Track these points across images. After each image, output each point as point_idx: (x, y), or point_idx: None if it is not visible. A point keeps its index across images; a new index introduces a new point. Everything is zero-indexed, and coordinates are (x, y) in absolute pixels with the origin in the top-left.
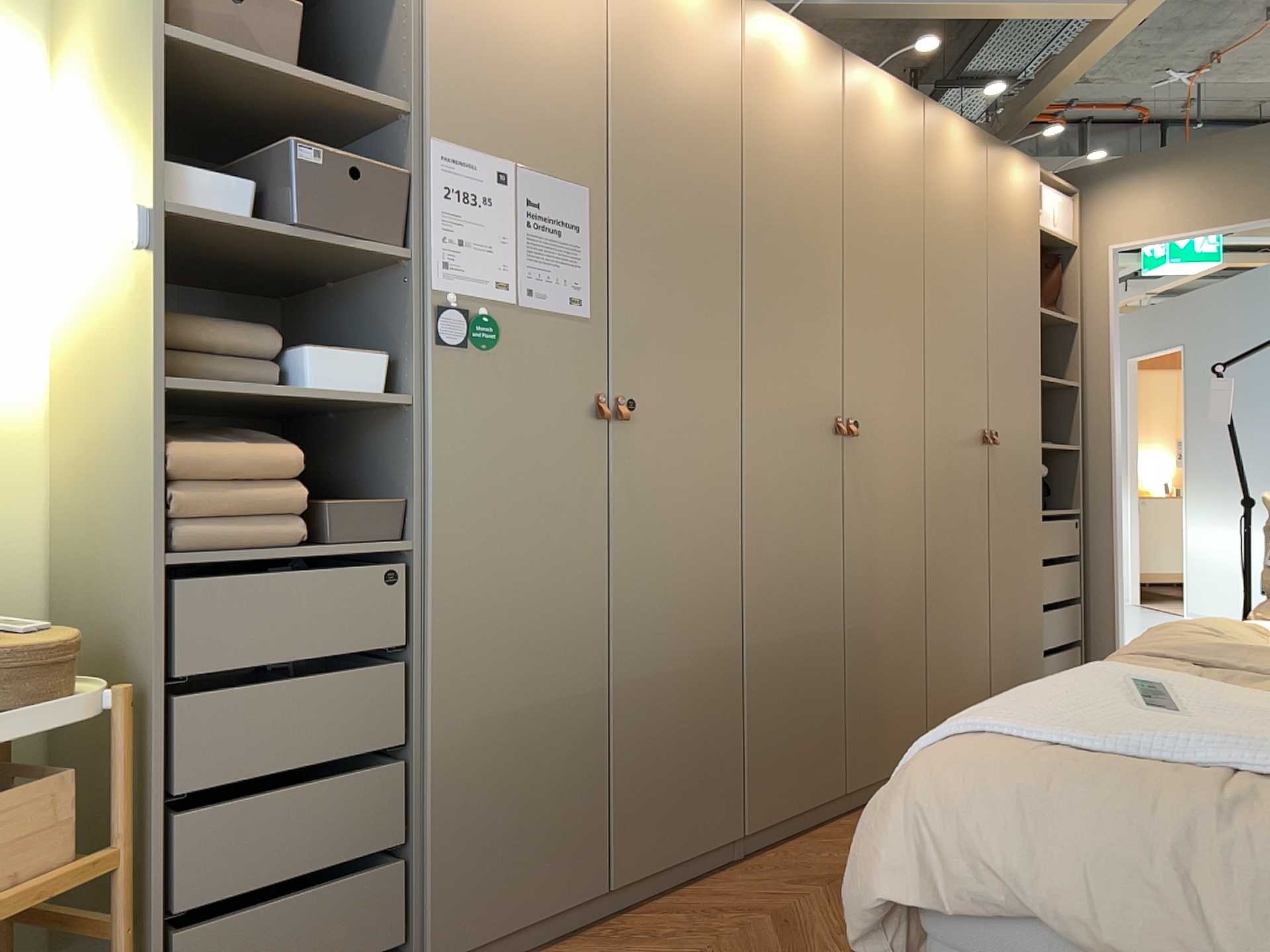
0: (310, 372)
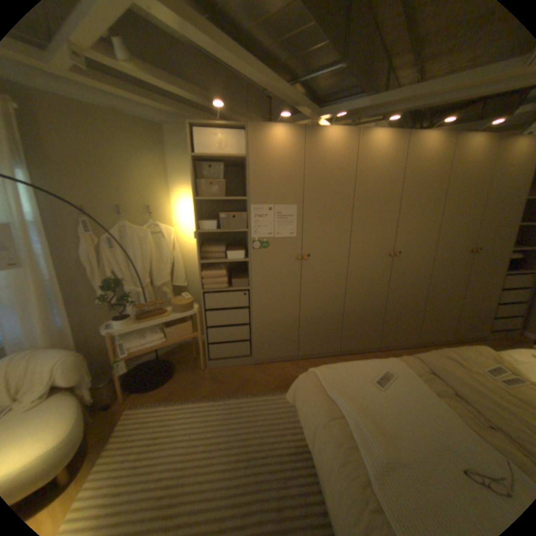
0: (229, 256)
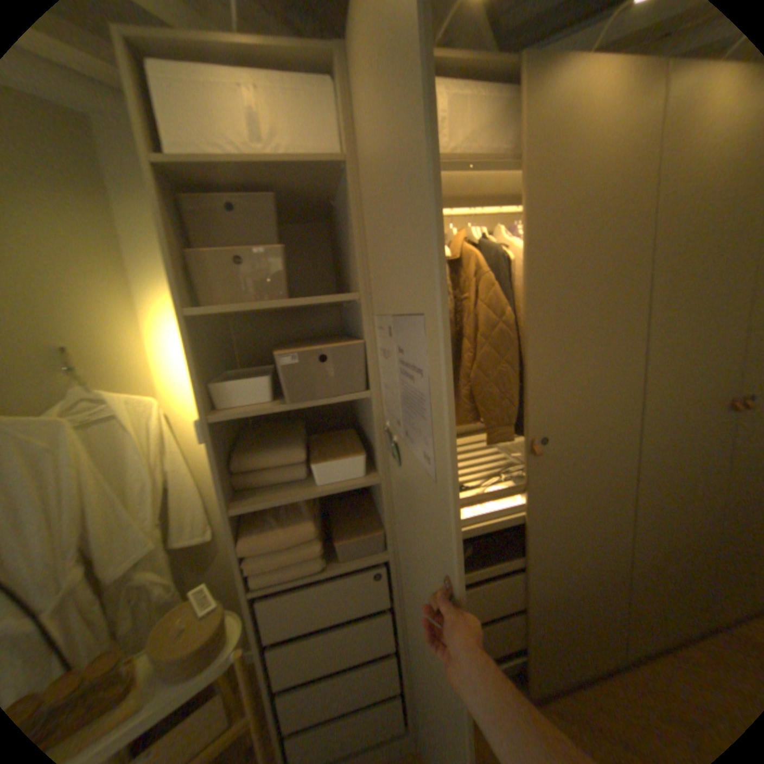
0: (318, 476)
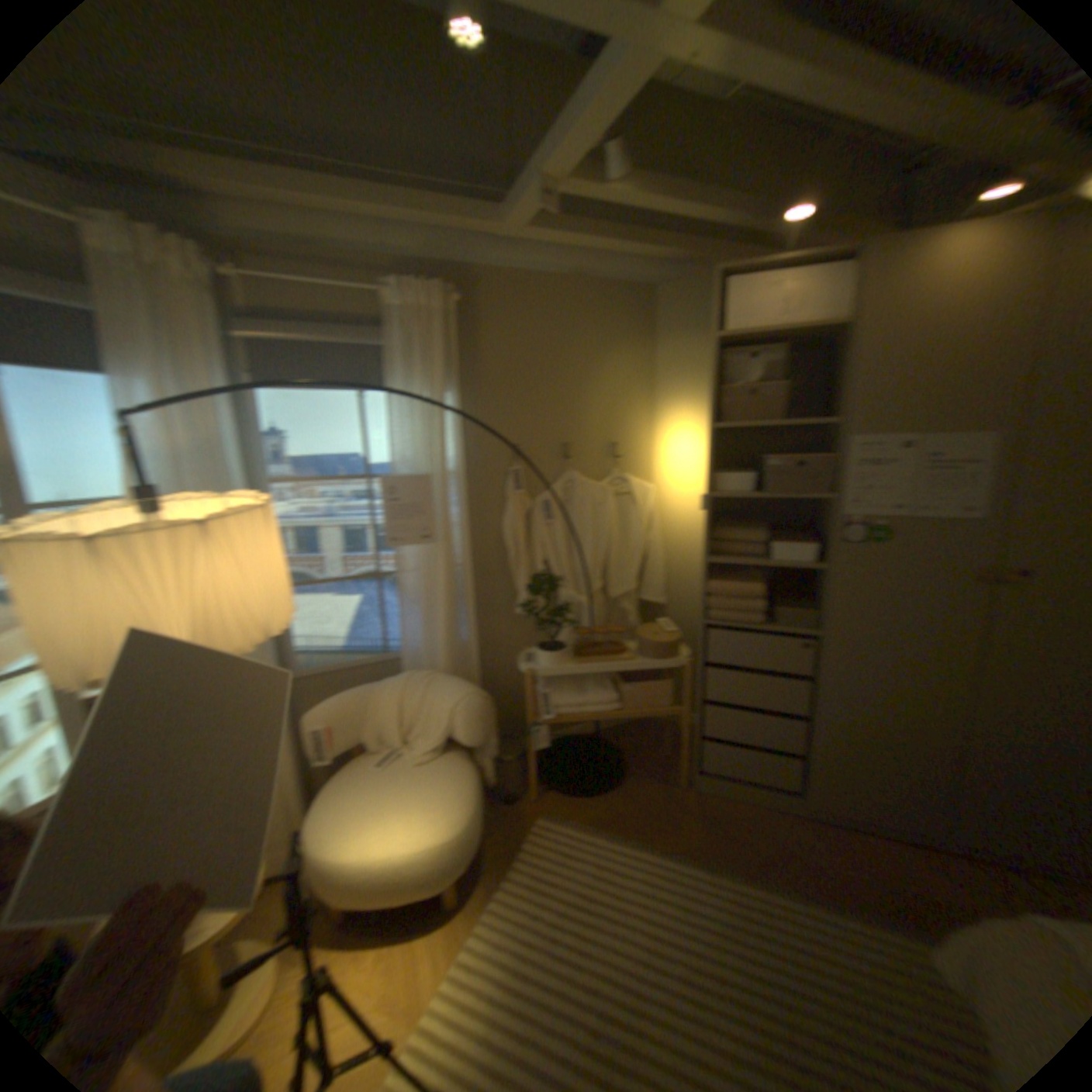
0: (776, 552)
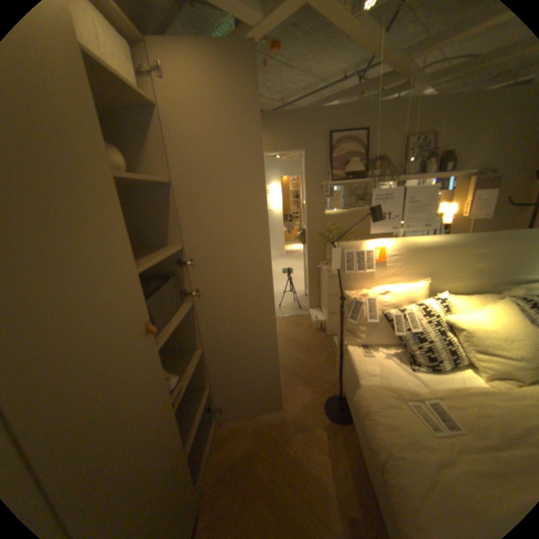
0: None
